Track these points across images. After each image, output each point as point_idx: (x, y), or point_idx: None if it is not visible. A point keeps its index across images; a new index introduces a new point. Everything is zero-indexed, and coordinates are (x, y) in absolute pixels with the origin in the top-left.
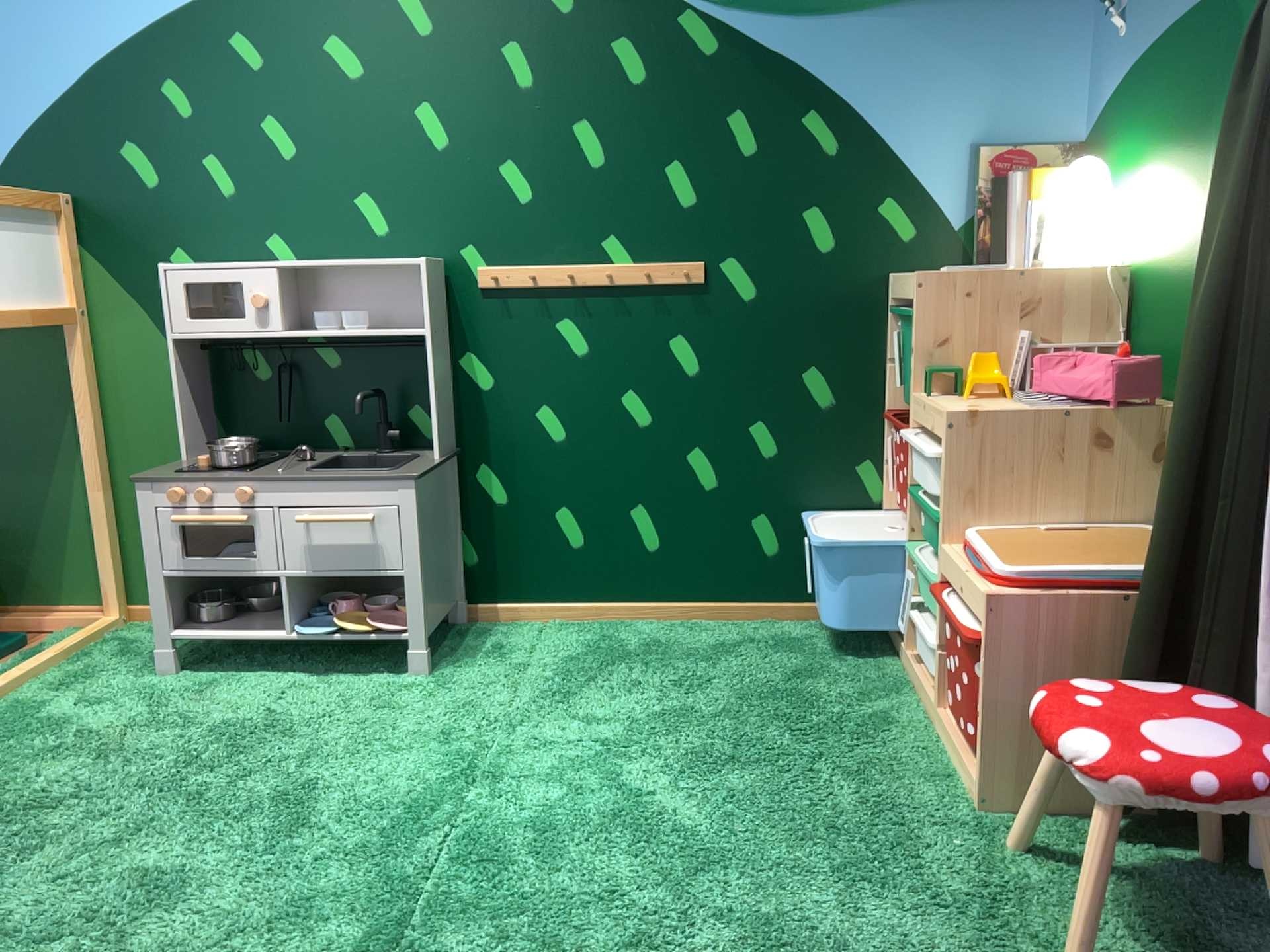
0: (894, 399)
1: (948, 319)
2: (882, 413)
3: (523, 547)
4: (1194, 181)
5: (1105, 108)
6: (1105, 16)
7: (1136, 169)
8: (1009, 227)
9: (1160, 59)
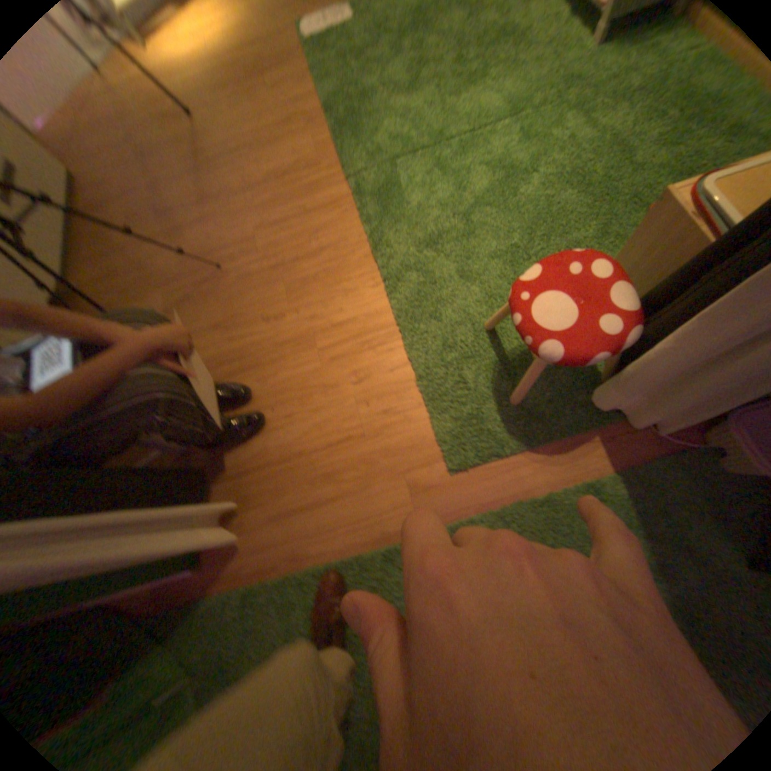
0: None
1: None
2: None
3: None
4: None
5: None
6: None
7: None
8: None
9: None
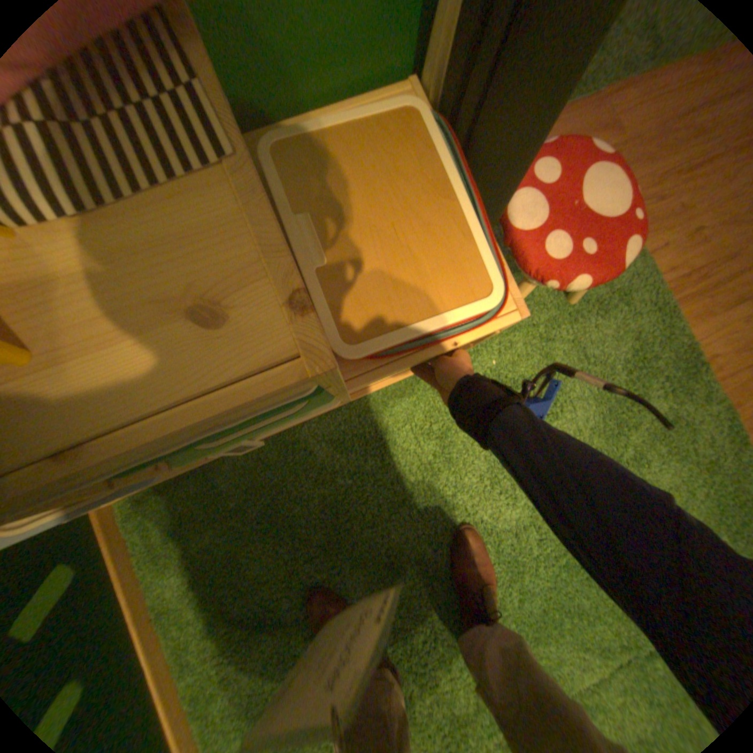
0: None
1: None
2: None
3: None
4: None
5: None
6: None
7: None
8: None
9: None
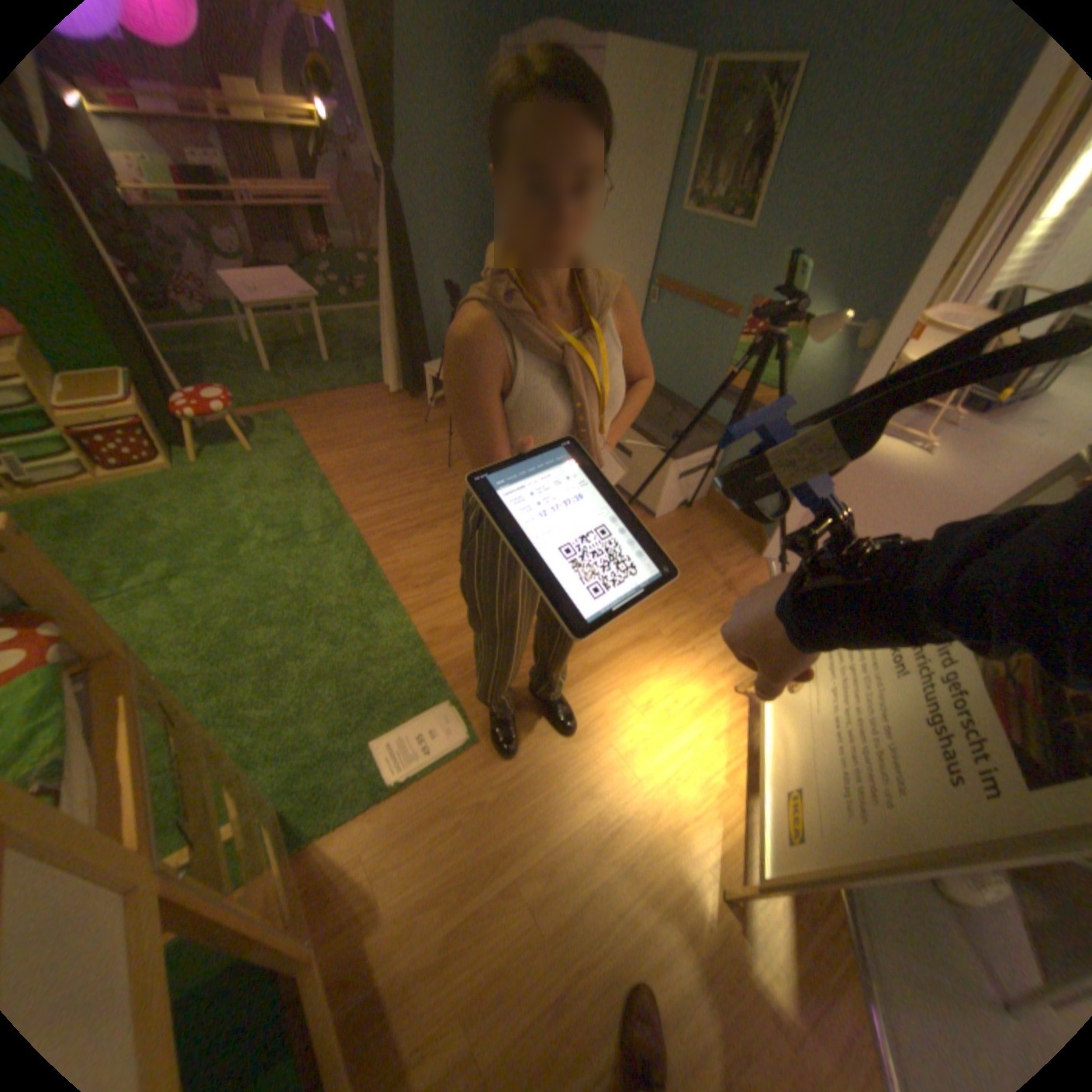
0: None
1: None
2: None
3: None
4: None
5: None
6: None
7: None
8: None
9: None
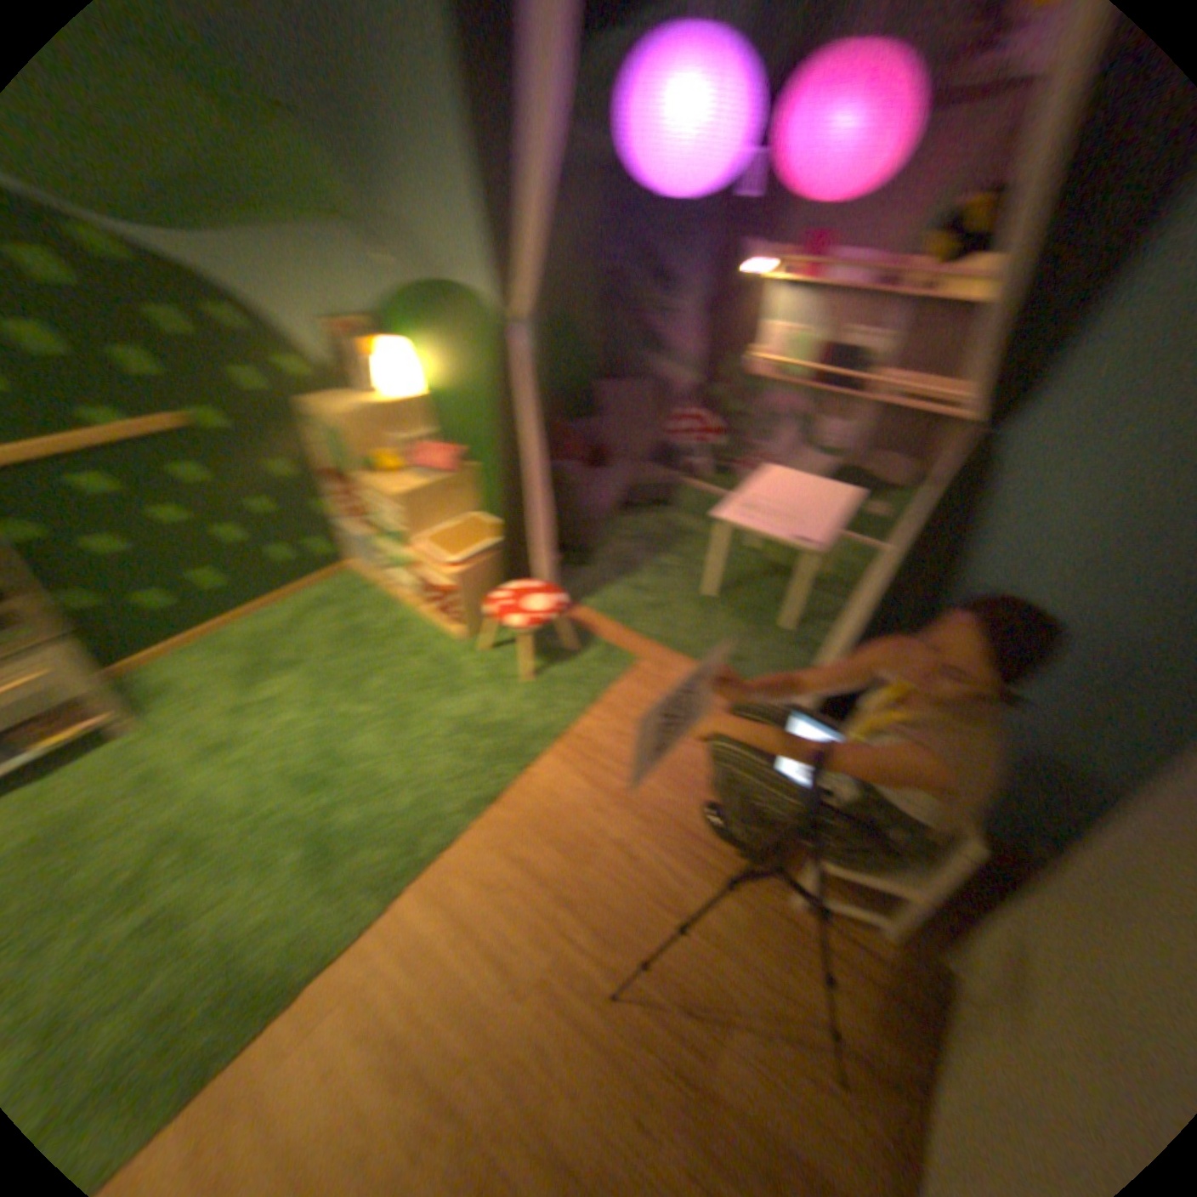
0: (327, 473)
1: (352, 436)
2: (312, 474)
3: (112, 628)
4: (448, 367)
5: (377, 301)
6: (362, 245)
7: (409, 345)
8: (349, 367)
9: (411, 295)
